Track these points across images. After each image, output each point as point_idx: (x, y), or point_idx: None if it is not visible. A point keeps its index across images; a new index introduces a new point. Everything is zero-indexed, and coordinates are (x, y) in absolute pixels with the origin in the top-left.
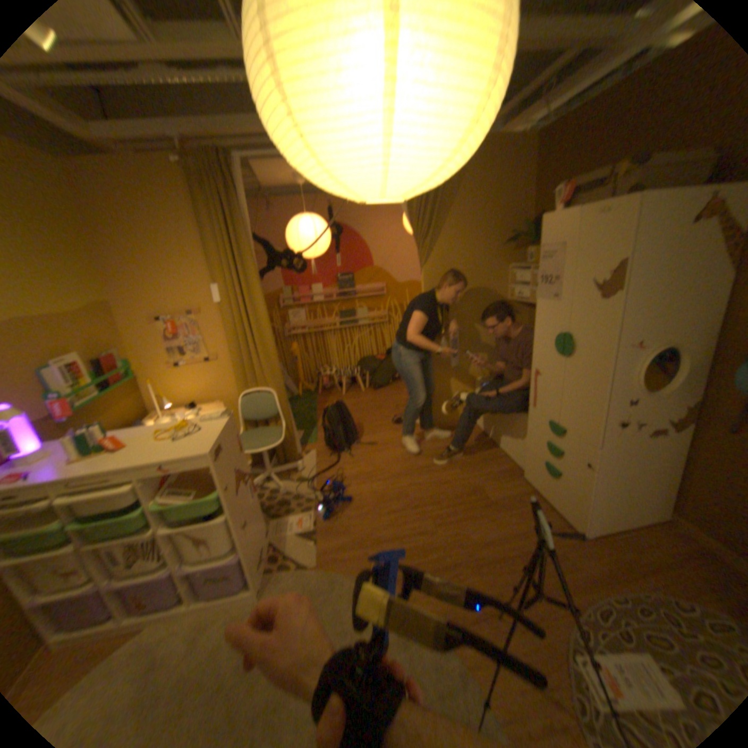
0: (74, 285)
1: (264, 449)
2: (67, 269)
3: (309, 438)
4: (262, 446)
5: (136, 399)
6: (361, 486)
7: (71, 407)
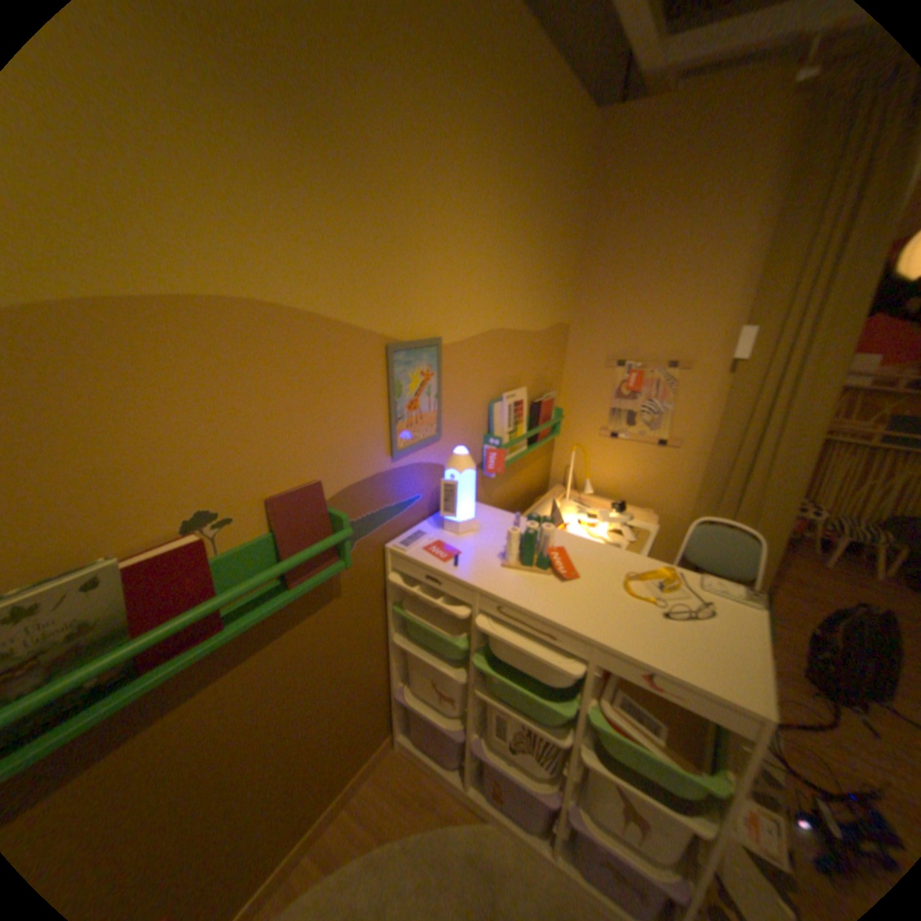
0: (552, 296)
1: None
2: (555, 273)
3: None
4: None
5: (546, 463)
6: None
7: (505, 463)
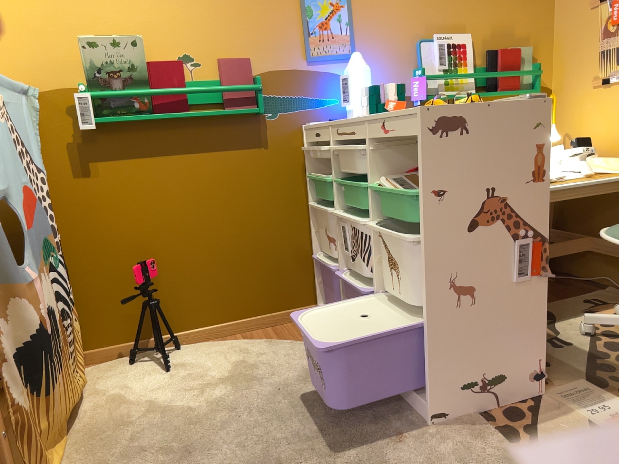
0: None
1: None
2: None
3: None
4: None
5: None
6: None
7: (425, 89)
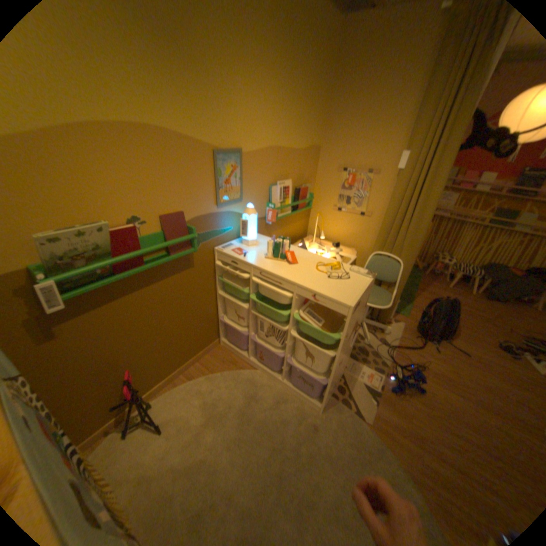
0: (308, 130)
1: (372, 307)
2: (310, 117)
3: (402, 311)
4: (371, 303)
5: (304, 224)
6: (439, 388)
7: (276, 218)
